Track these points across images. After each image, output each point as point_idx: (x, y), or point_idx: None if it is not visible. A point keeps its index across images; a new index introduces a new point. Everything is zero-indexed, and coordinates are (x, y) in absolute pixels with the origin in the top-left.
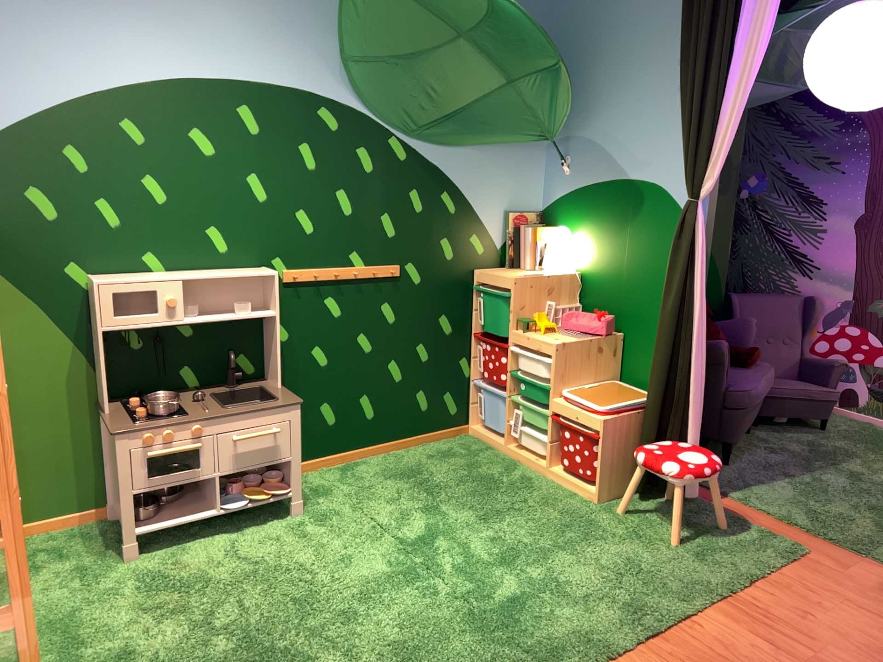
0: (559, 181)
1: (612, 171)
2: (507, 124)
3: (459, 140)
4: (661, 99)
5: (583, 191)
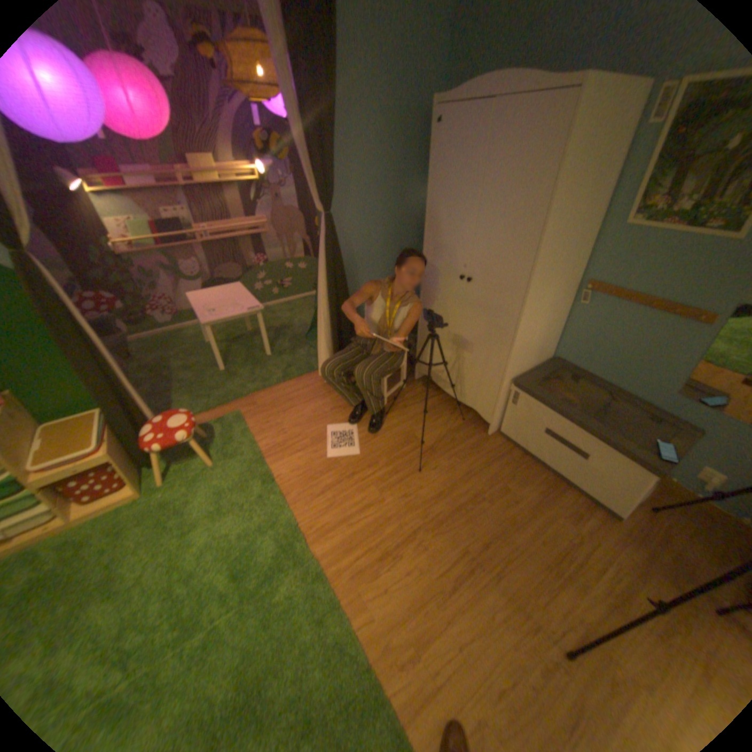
0: None
1: None
2: None
3: None
4: None
5: None
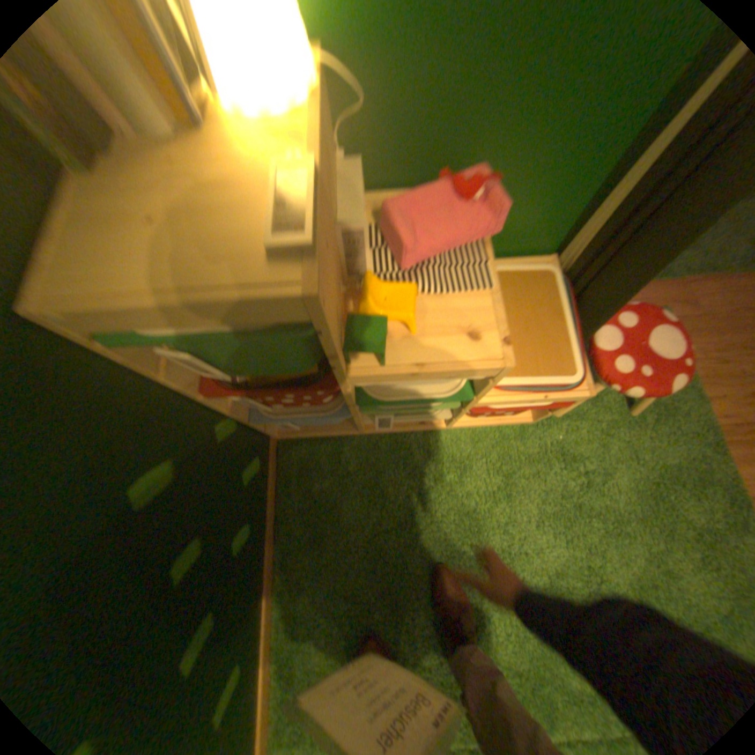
0: None
1: None
2: None
3: None
4: None
5: None
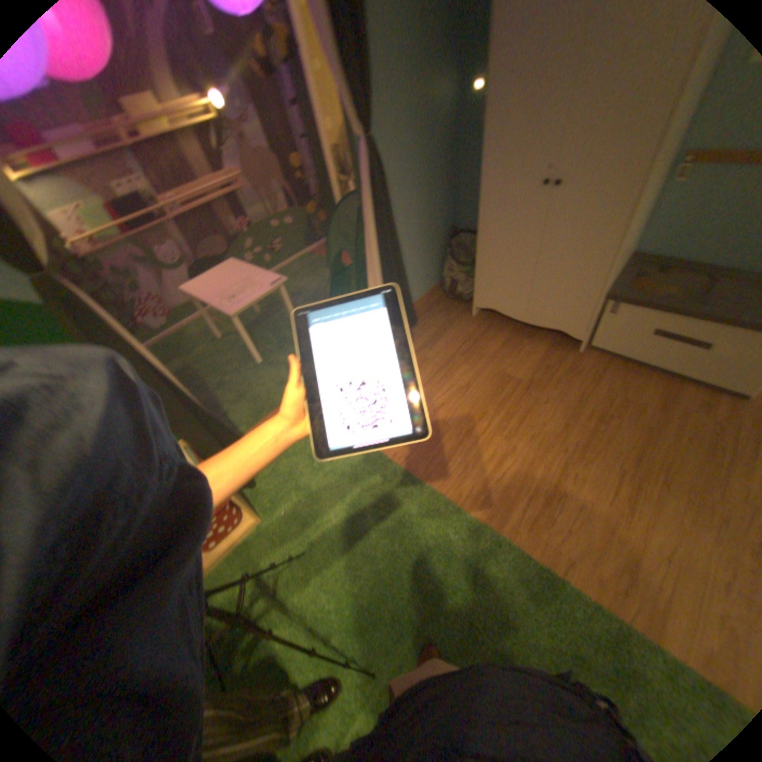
0: None
1: None
2: None
3: None
4: None
5: None
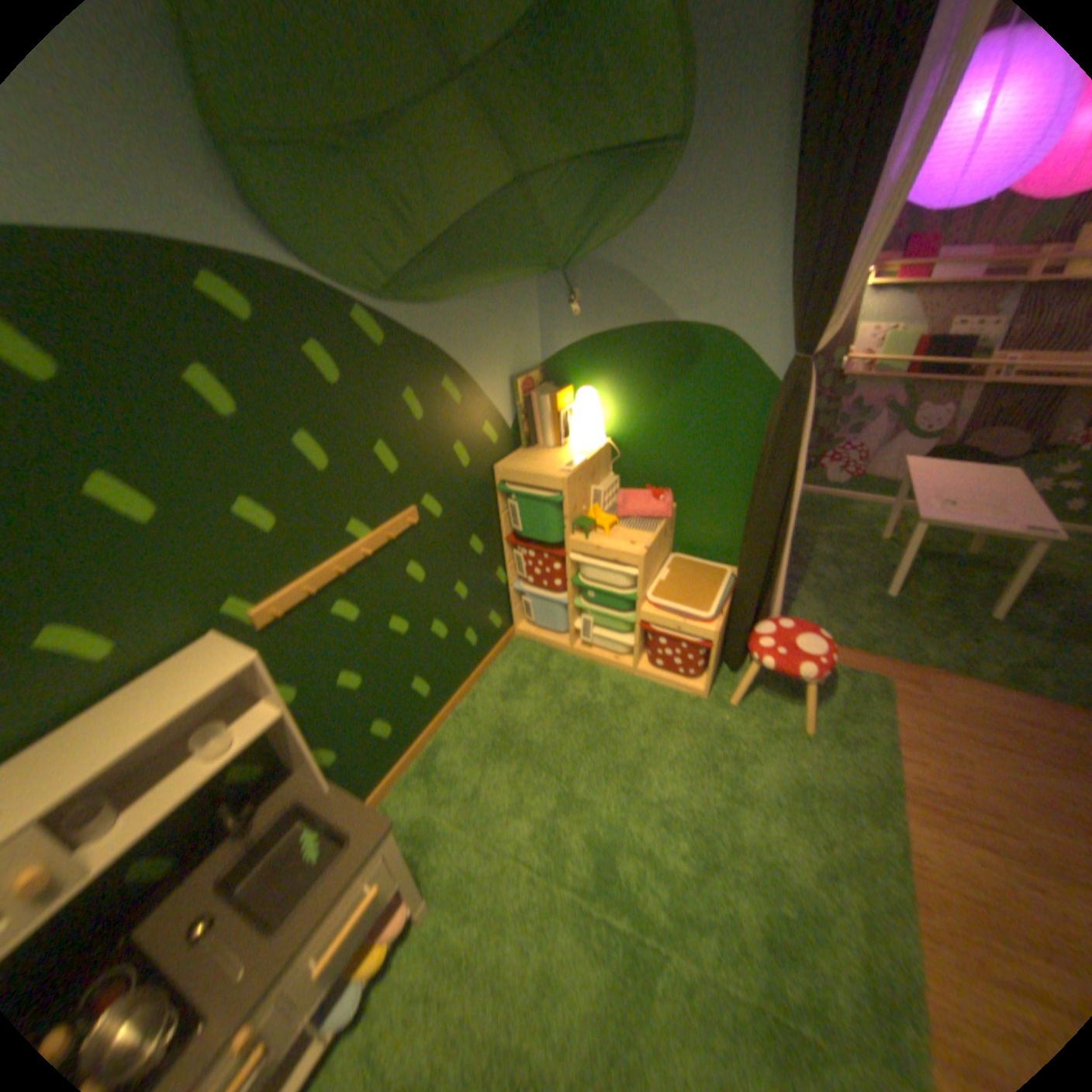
0: (564, 324)
1: (650, 311)
2: (510, 253)
3: (451, 290)
4: (734, 203)
5: (604, 339)
